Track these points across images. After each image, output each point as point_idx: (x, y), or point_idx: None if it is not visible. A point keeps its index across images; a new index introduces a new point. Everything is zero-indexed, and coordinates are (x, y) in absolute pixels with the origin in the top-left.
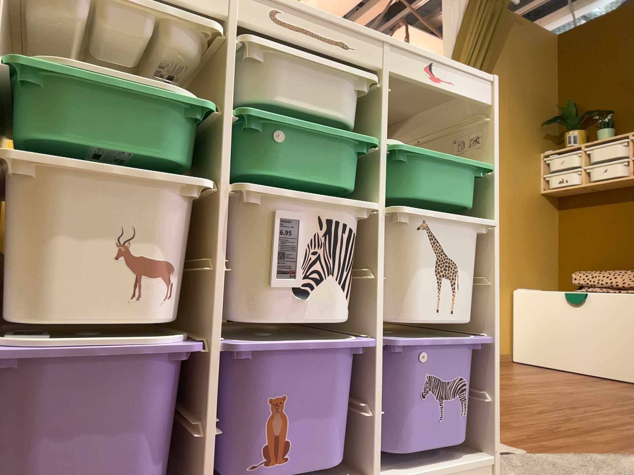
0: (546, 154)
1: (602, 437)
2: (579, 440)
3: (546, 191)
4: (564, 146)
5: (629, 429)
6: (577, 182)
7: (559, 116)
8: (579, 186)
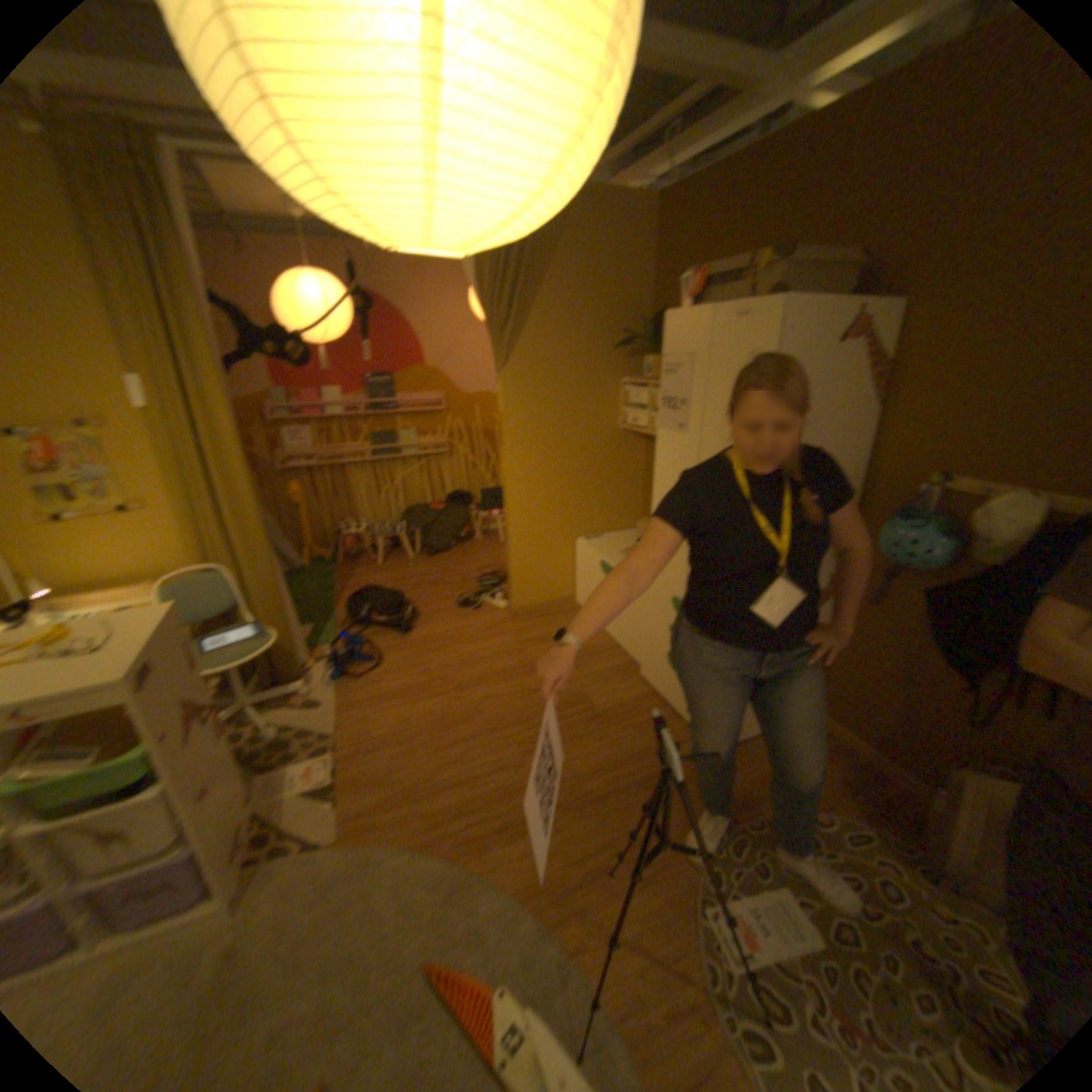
0: (628, 382)
1: (432, 815)
2: (406, 821)
3: (626, 429)
4: (645, 374)
5: (482, 793)
6: (647, 428)
7: (645, 330)
8: (647, 434)
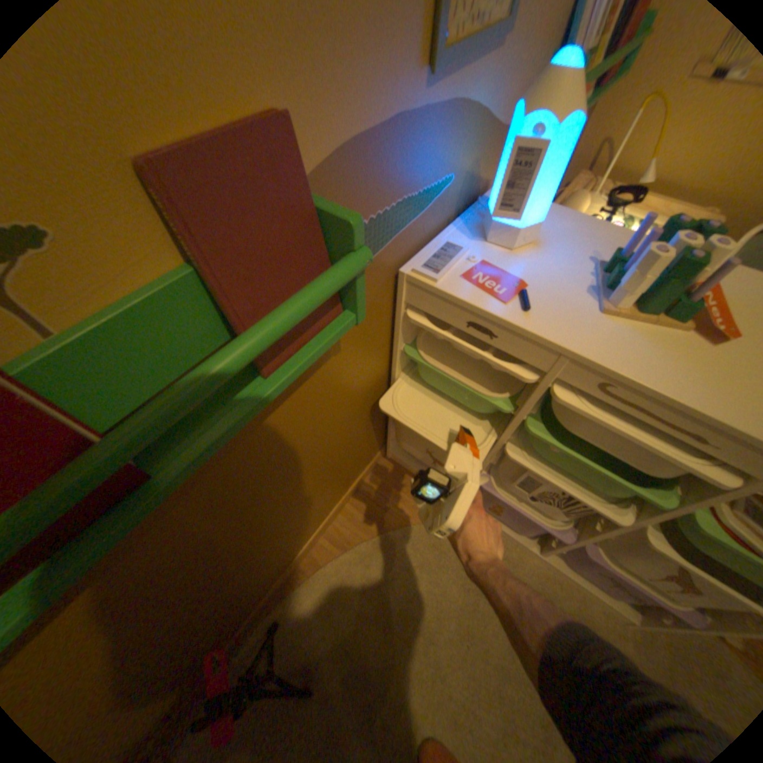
0: None
1: None
2: None
3: None
4: None
5: None
6: None
7: None
8: None
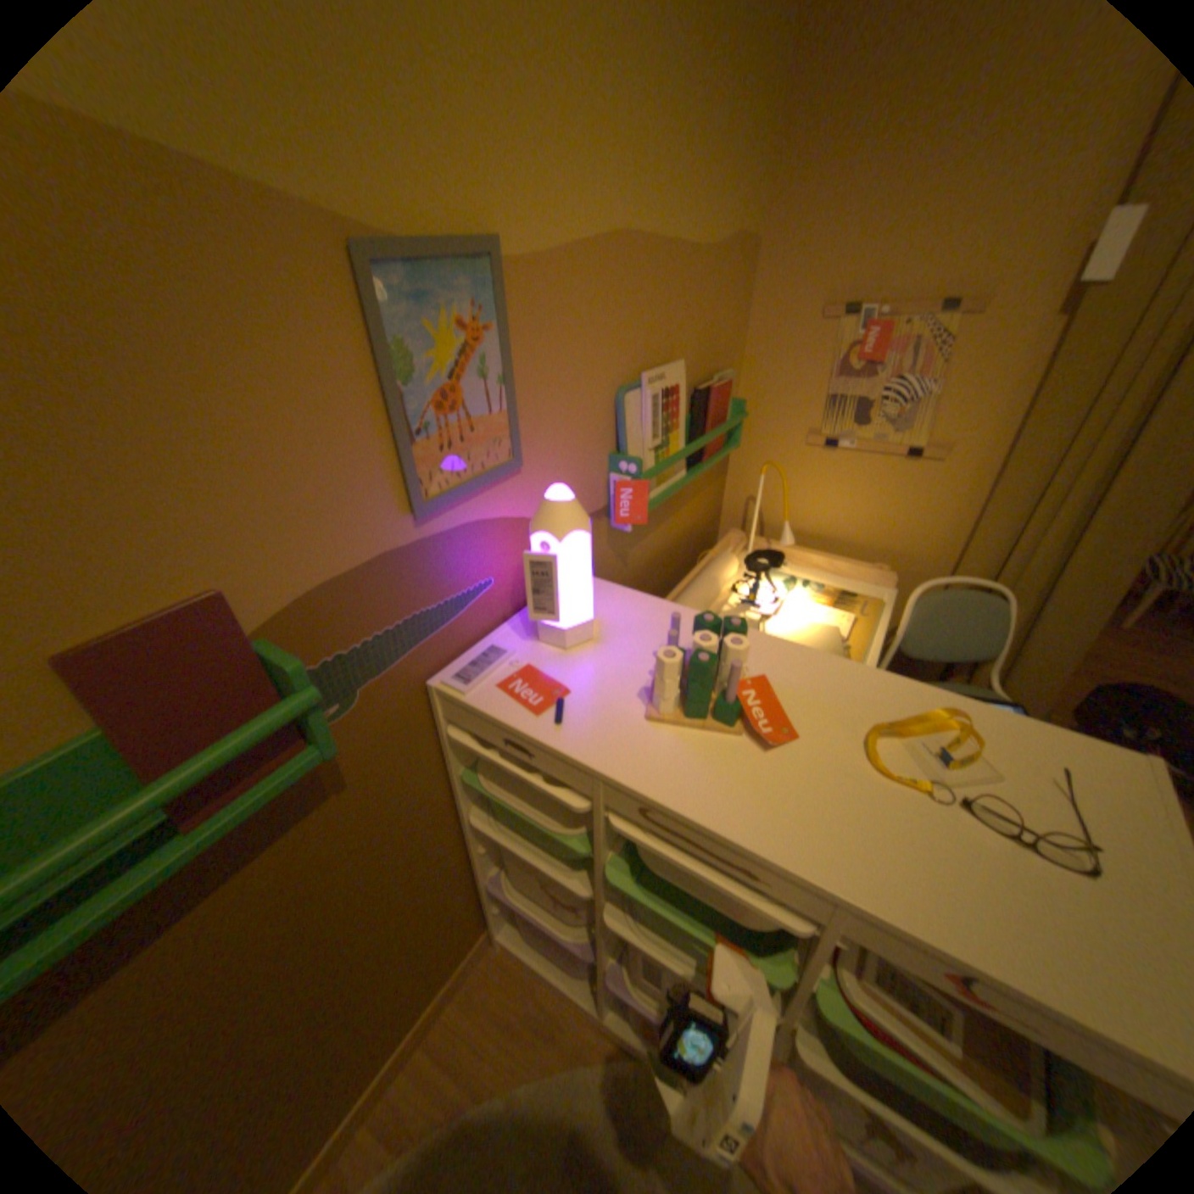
0: None
1: None
2: None
3: None
4: None
5: None
6: None
7: None
8: None
